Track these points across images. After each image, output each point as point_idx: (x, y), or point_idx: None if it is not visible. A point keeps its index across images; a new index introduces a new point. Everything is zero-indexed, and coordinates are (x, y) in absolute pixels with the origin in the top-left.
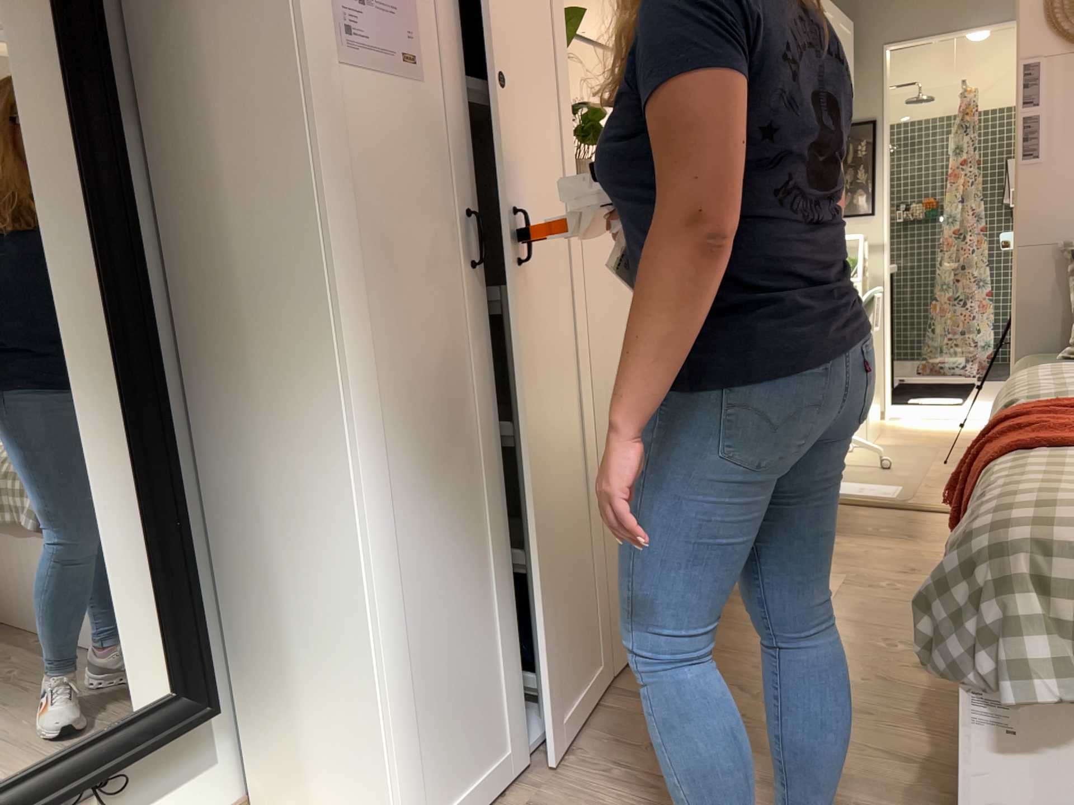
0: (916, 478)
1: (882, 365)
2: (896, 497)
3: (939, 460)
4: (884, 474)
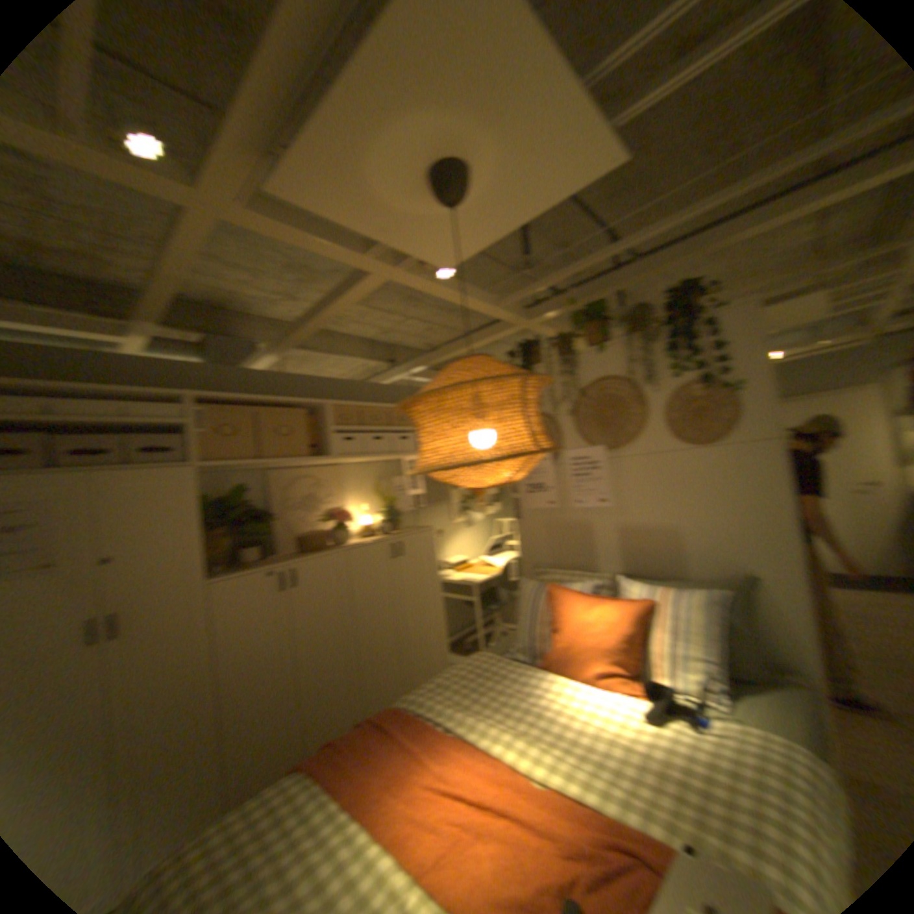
0: None
1: None
2: None
3: None
4: None
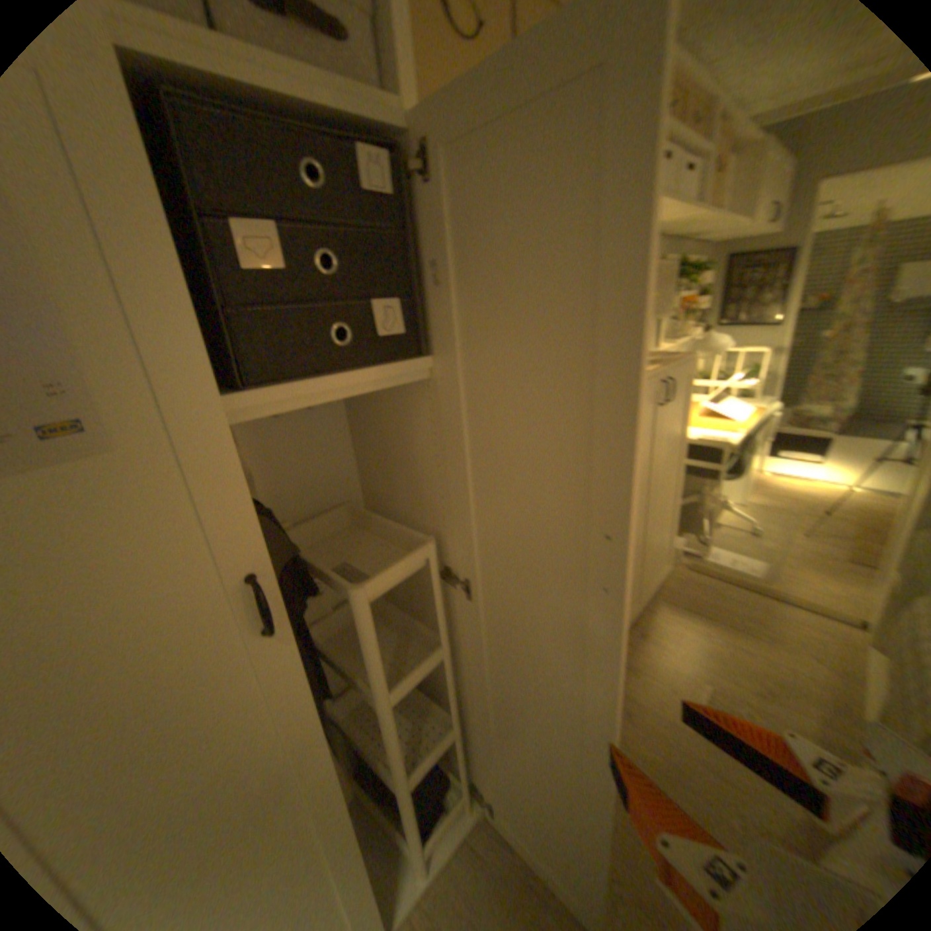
0: (783, 557)
1: (768, 439)
2: (765, 582)
3: (805, 536)
4: (756, 547)
